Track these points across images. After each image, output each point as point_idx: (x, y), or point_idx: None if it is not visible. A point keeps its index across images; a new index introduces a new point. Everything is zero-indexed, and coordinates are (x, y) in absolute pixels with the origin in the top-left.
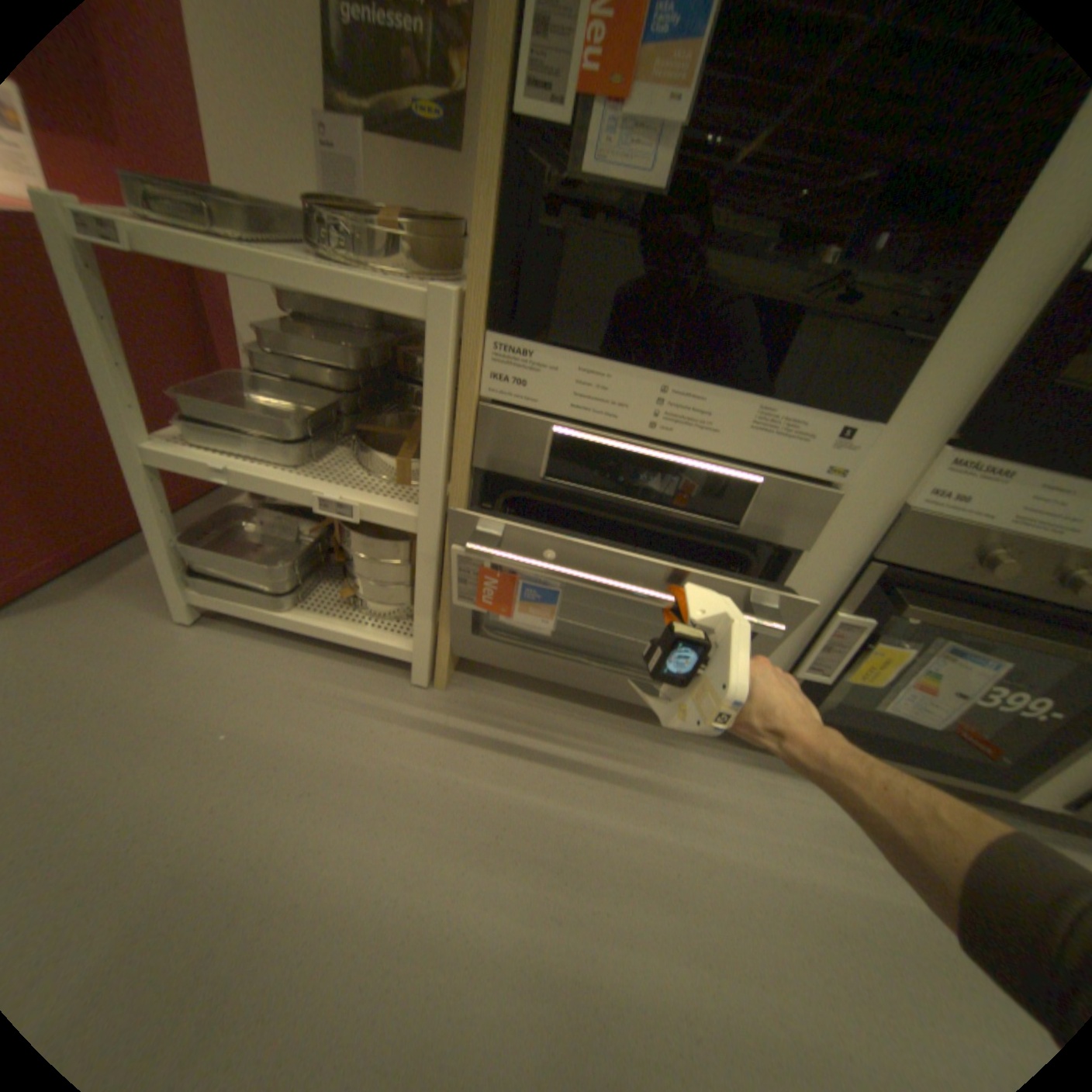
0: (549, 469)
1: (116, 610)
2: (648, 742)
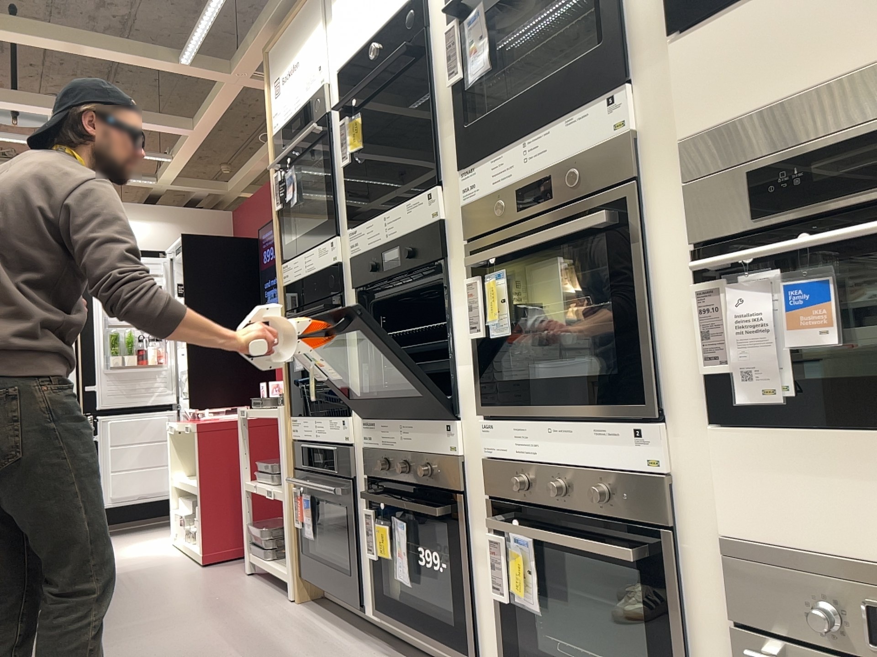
0: (304, 463)
1: (235, 569)
2: (348, 636)
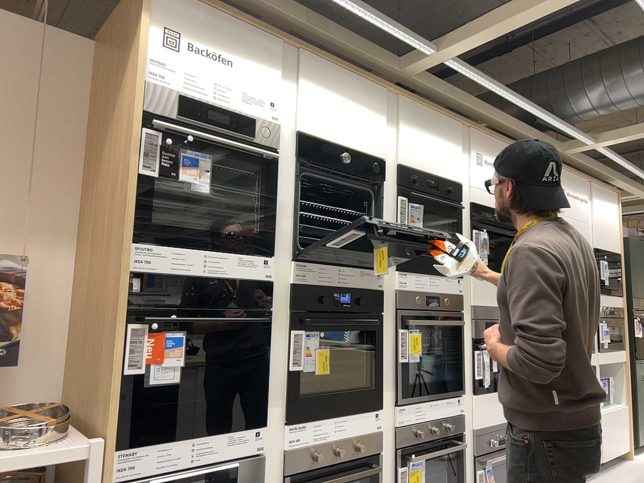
0: None
1: None
2: None
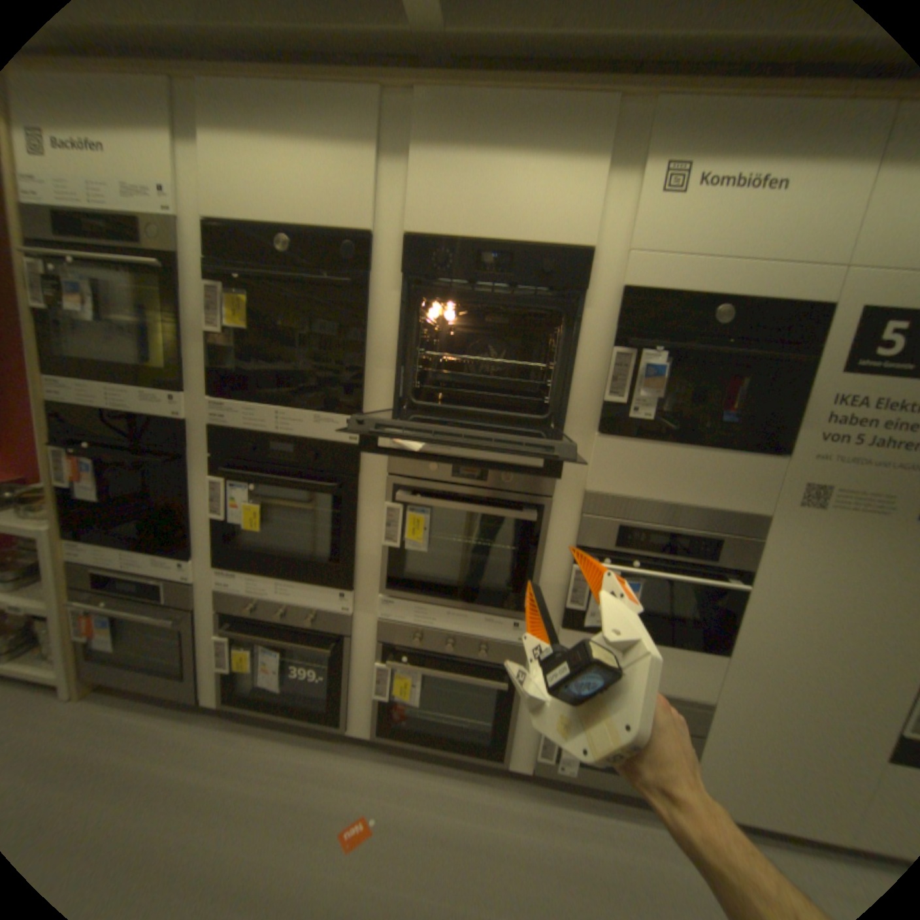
0: (95, 588)
1: None
2: (176, 724)
